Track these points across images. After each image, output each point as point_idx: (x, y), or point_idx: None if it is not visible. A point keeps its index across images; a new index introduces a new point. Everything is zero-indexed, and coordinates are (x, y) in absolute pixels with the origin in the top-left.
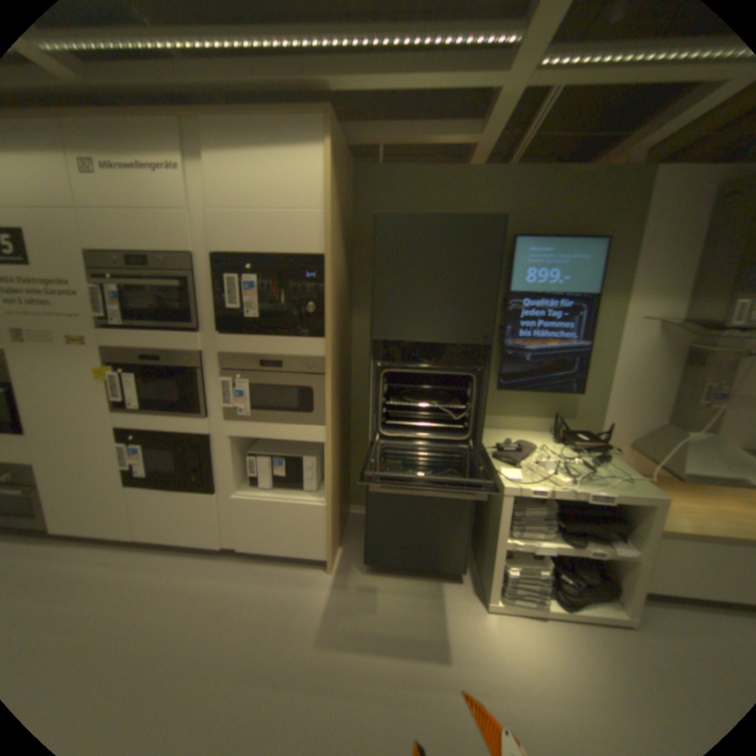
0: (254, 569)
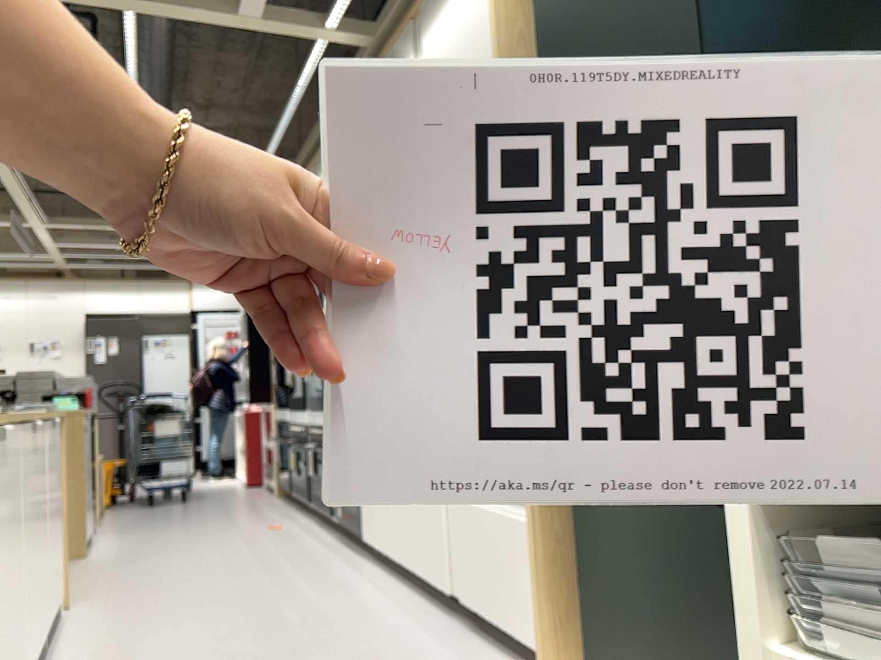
0: (473, 641)
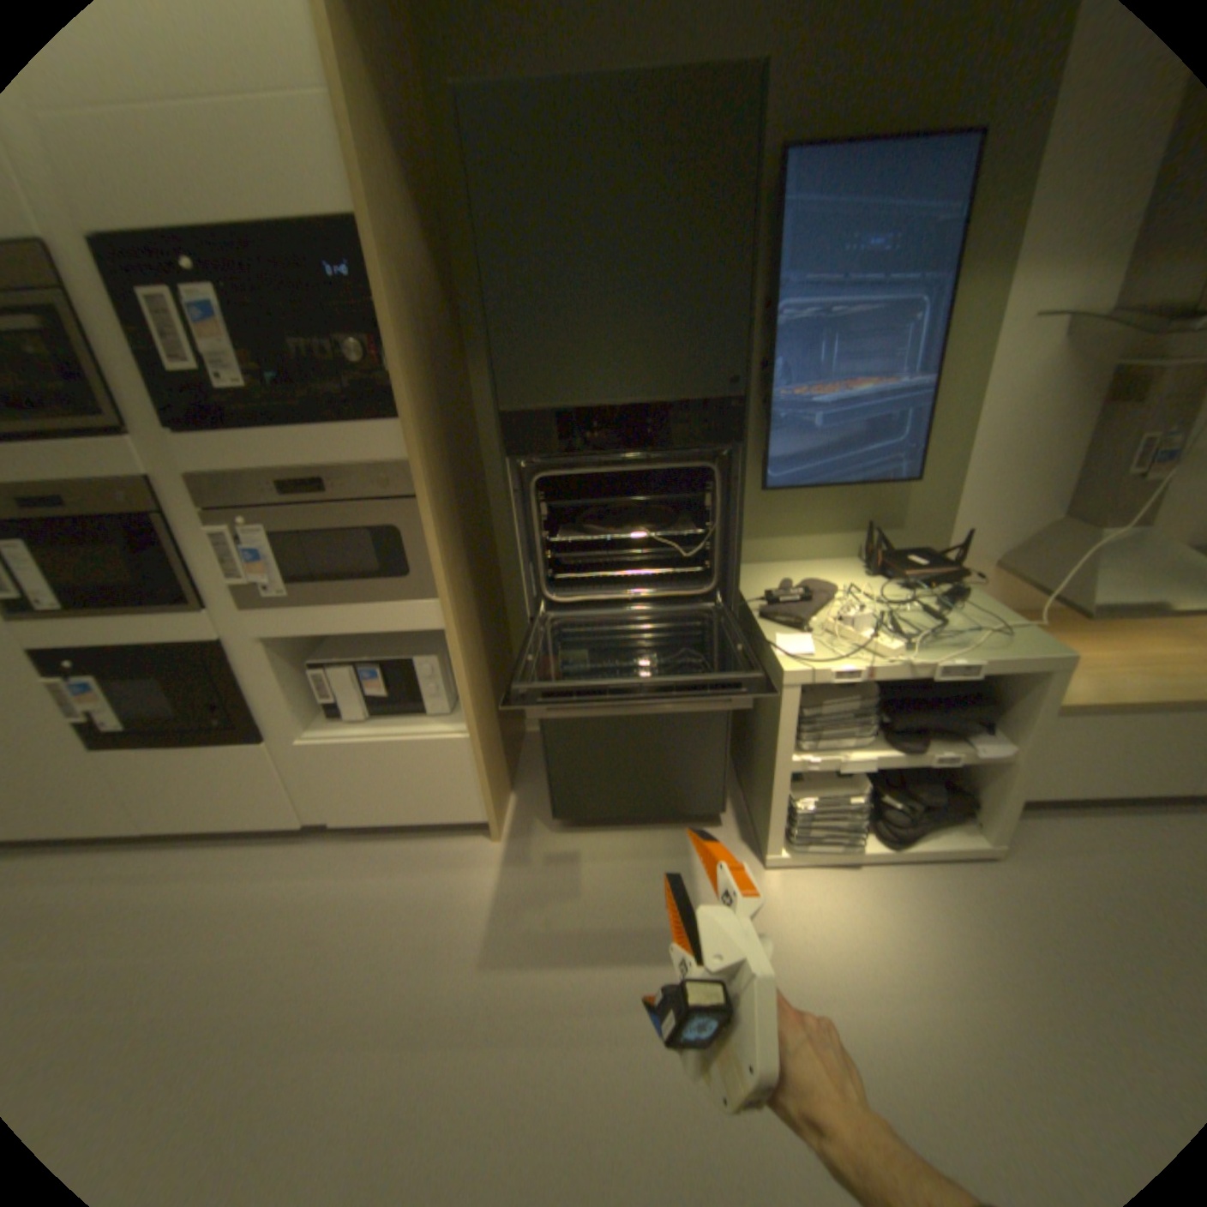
0: (366, 851)
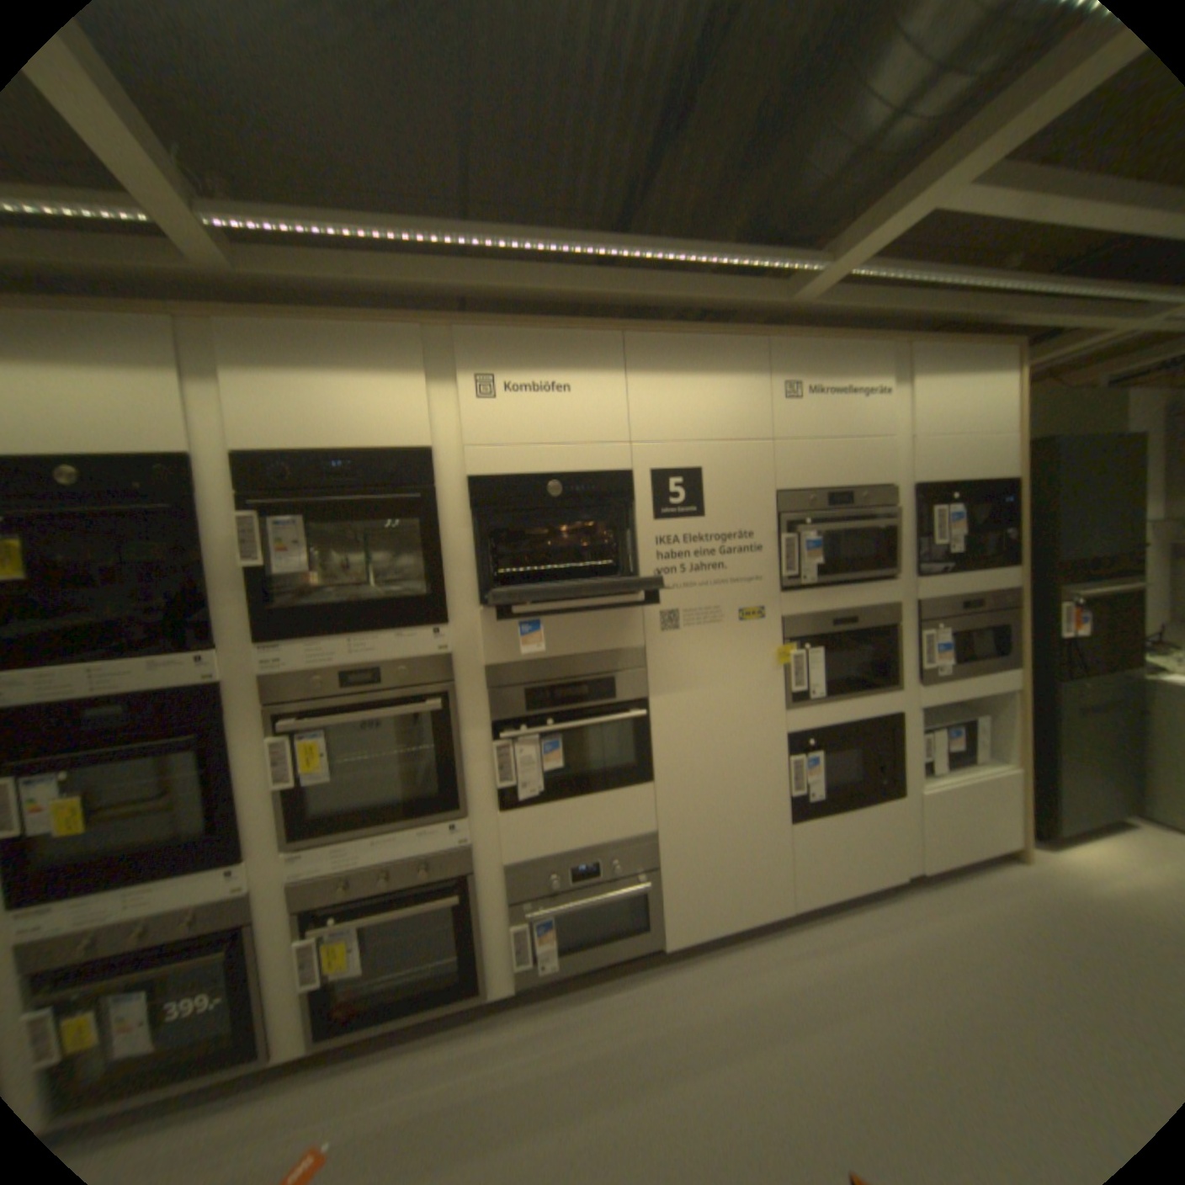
0: (956, 893)
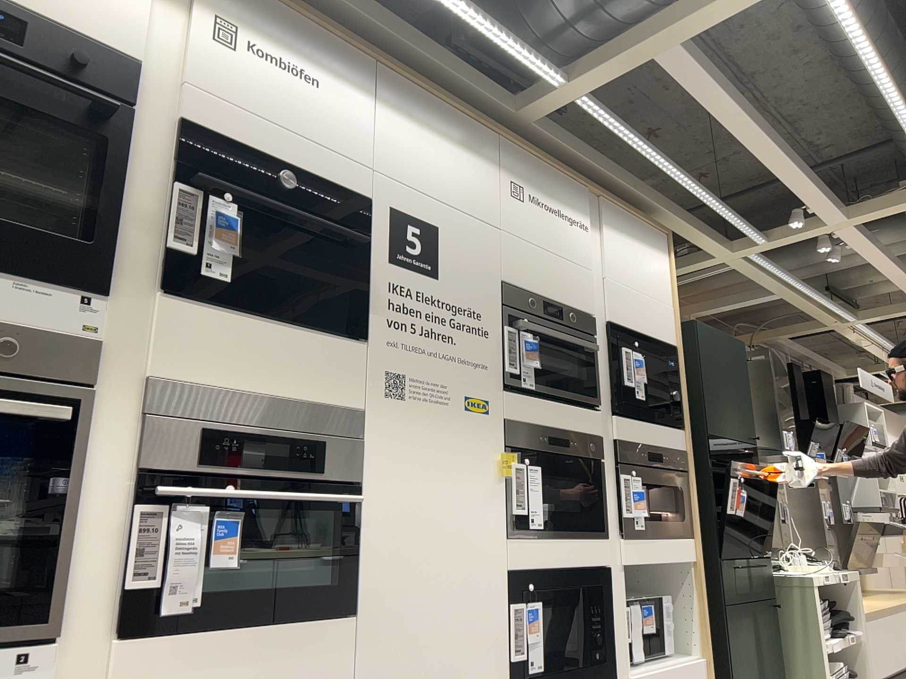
0: None
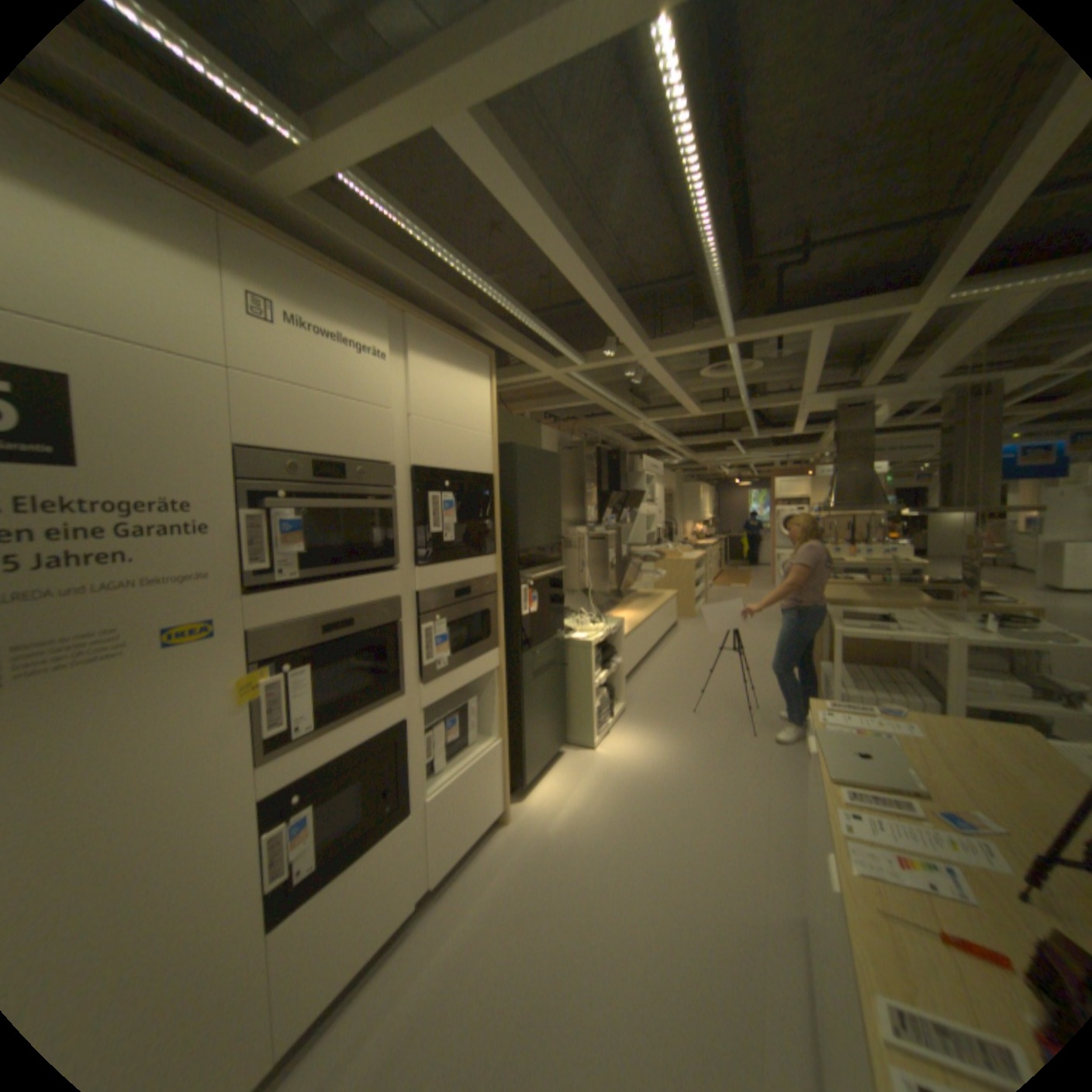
0: (455, 891)
